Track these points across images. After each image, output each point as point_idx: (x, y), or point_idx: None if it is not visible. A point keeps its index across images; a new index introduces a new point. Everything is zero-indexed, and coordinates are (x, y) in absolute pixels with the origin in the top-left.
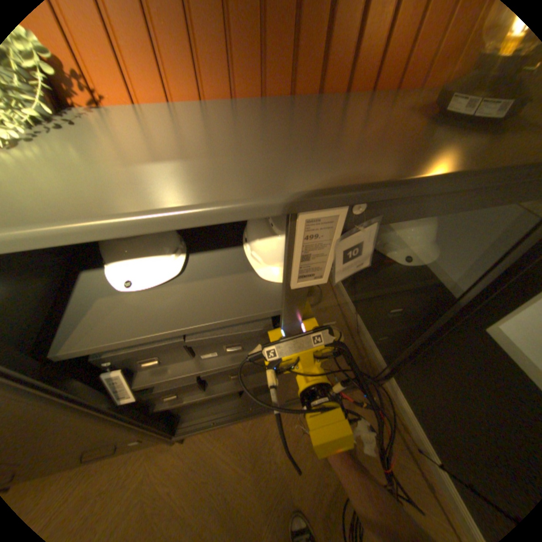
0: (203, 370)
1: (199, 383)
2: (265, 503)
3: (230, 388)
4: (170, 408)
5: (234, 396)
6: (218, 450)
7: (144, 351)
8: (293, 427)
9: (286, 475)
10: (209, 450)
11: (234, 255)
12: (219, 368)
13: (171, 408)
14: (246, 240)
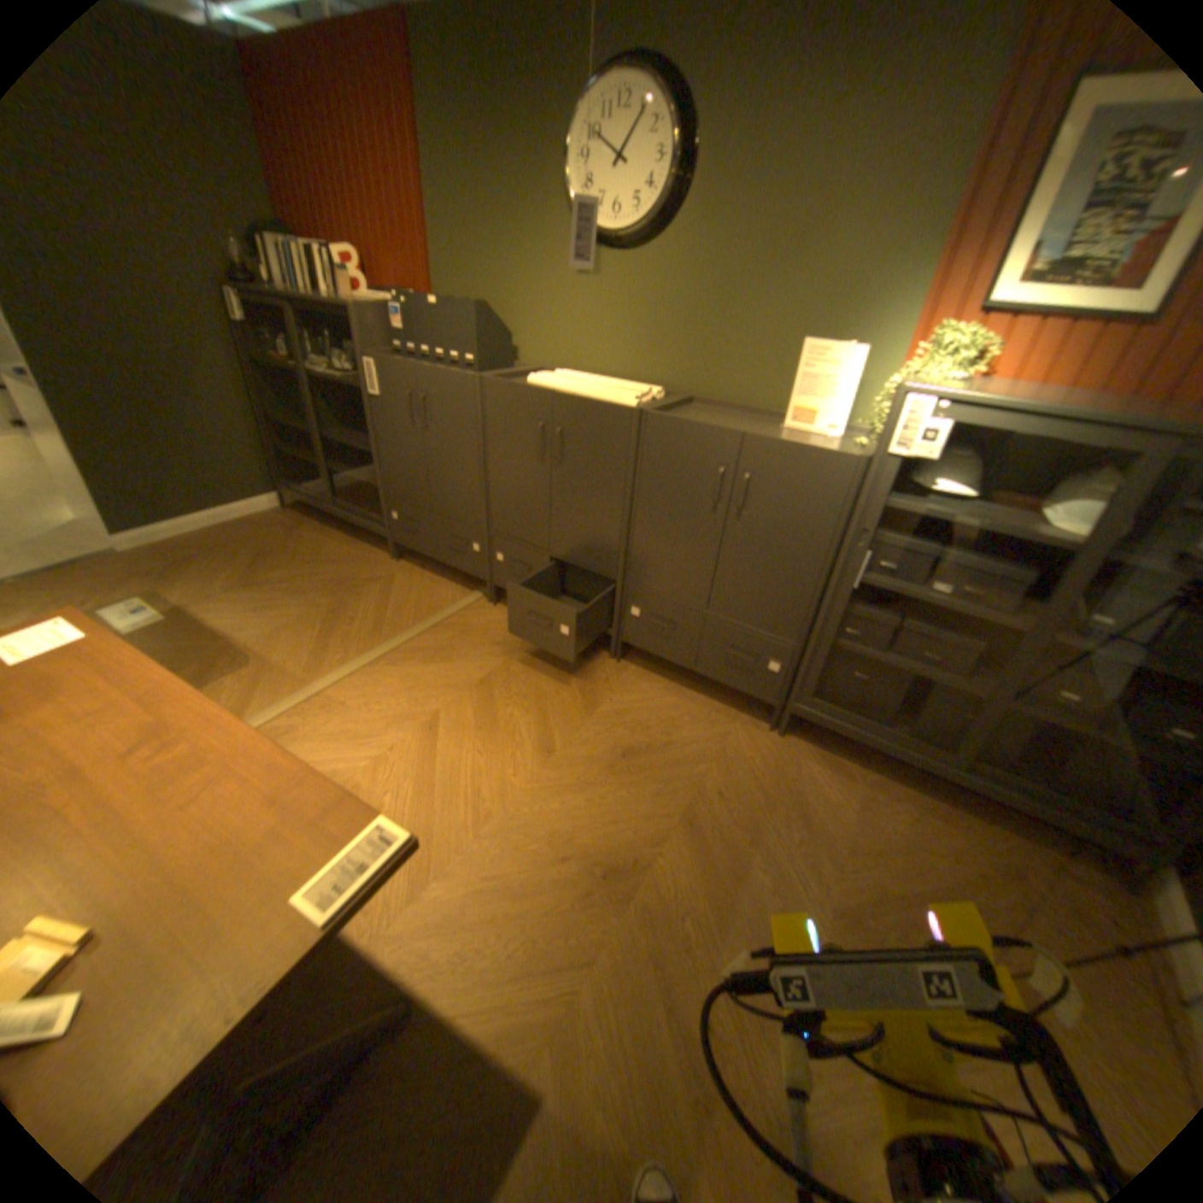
0: (929, 598)
1: (896, 631)
2: (865, 847)
3: (903, 682)
4: (843, 646)
5: (889, 712)
6: (823, 771)
7: (903, 545)
8: (939, 825)
9: (905, 849)
10: (811, 764)
11: (1024, 515)
12: (946, 604)
13: (843, 648)
14: (1051, 499)
